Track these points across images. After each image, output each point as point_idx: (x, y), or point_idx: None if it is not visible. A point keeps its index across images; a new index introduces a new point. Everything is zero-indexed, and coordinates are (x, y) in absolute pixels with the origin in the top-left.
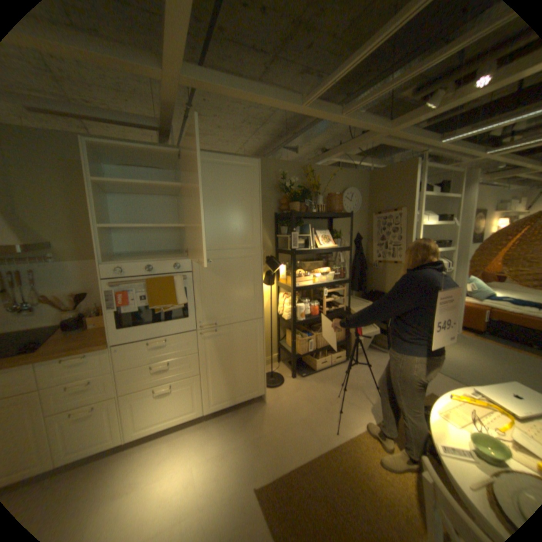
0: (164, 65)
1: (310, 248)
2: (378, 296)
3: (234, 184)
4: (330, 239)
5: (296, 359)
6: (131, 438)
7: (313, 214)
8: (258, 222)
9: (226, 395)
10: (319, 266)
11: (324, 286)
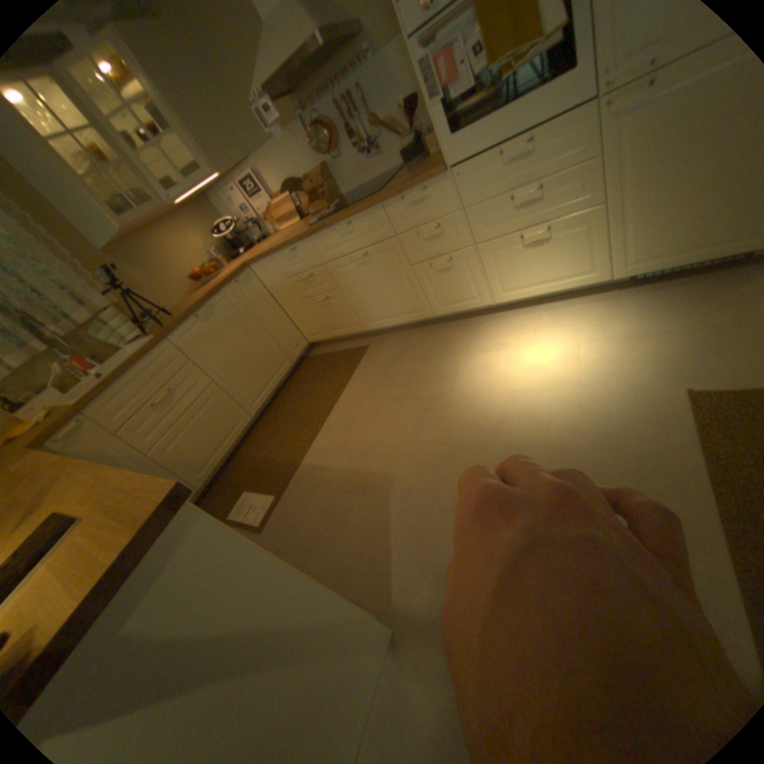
0: None
1: None
2: None
3: None
4: None
5: None
6: (502, 298)
7: None
8: None
9: (671, 242)
10: None
11: None
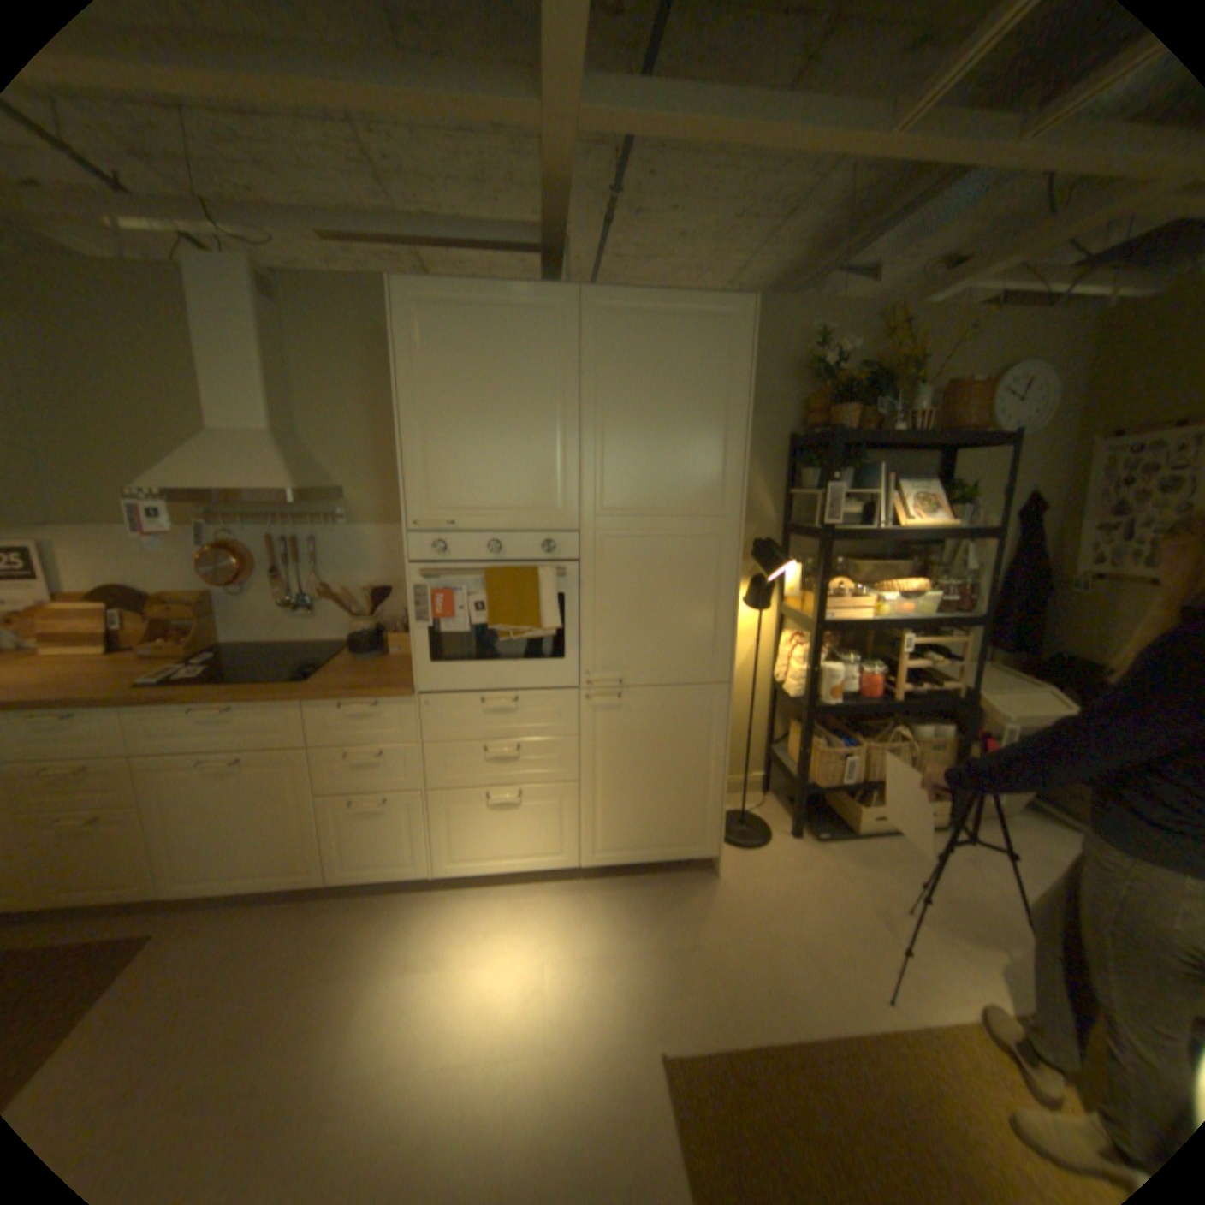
0: (544, 87)
1: (877, 524)
2: (1080, 674)
3: (689, 360)
4: (941, 505)
5: (808, 794)
6: (444, 872)
7: (896, 434)
8: (741, 453)
9: (632, 838)
10: (901, 573)
11: (908, 628)
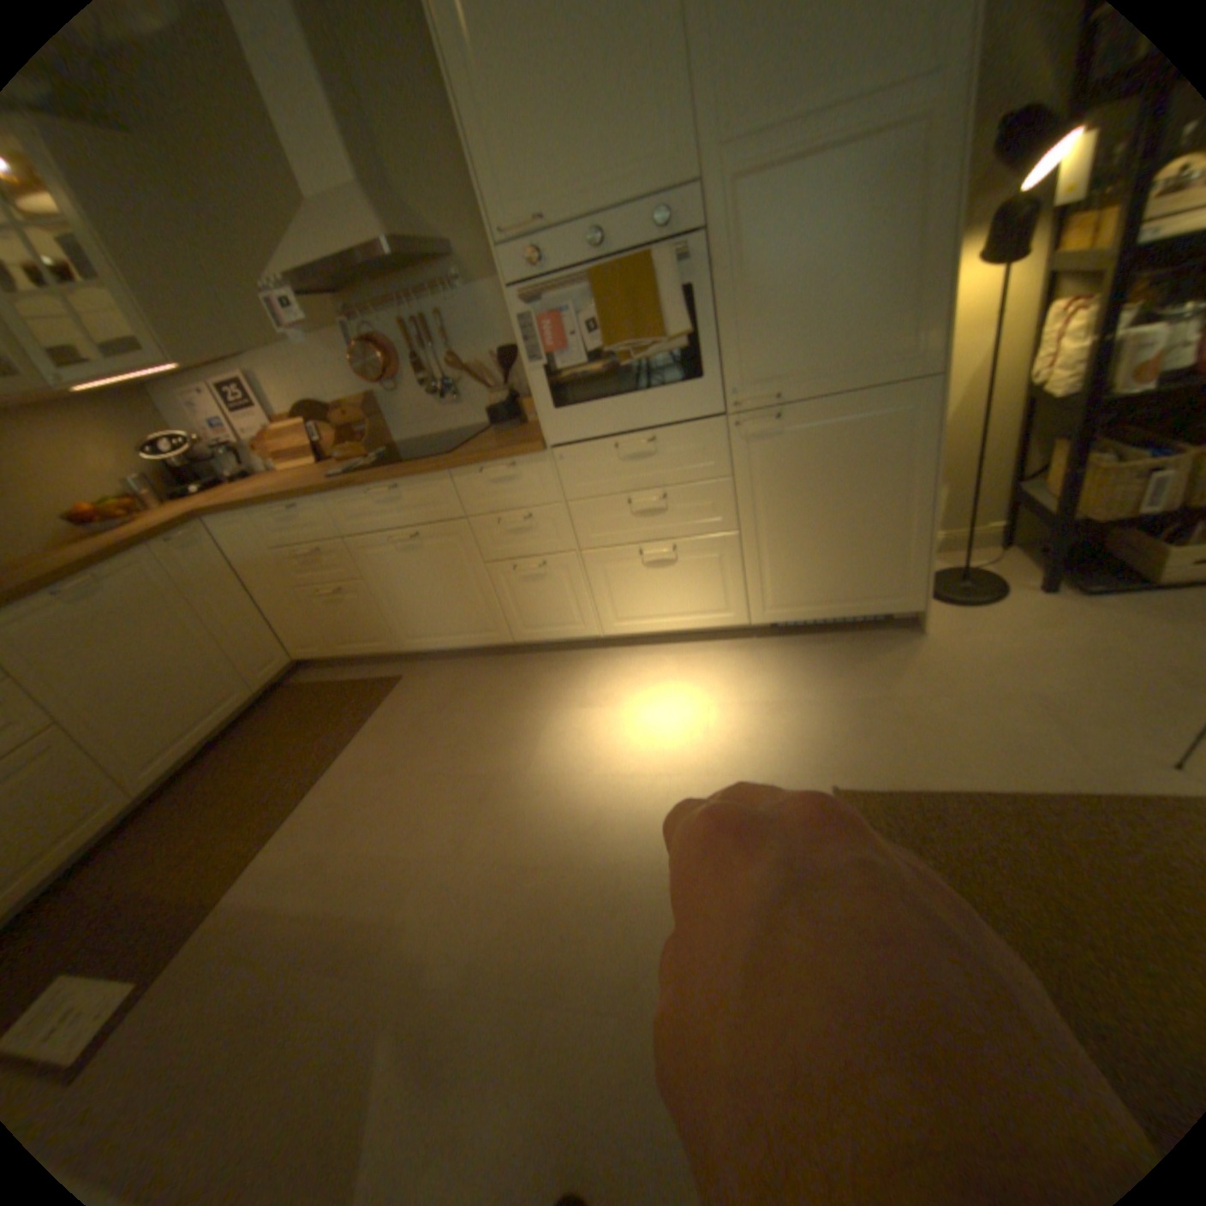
0: None
1: None
2: None
3: None
4: None
5: (1078, 532)
6: (614, 629)
7: None
8: None
9: (811, 590)
10: None
11: None
